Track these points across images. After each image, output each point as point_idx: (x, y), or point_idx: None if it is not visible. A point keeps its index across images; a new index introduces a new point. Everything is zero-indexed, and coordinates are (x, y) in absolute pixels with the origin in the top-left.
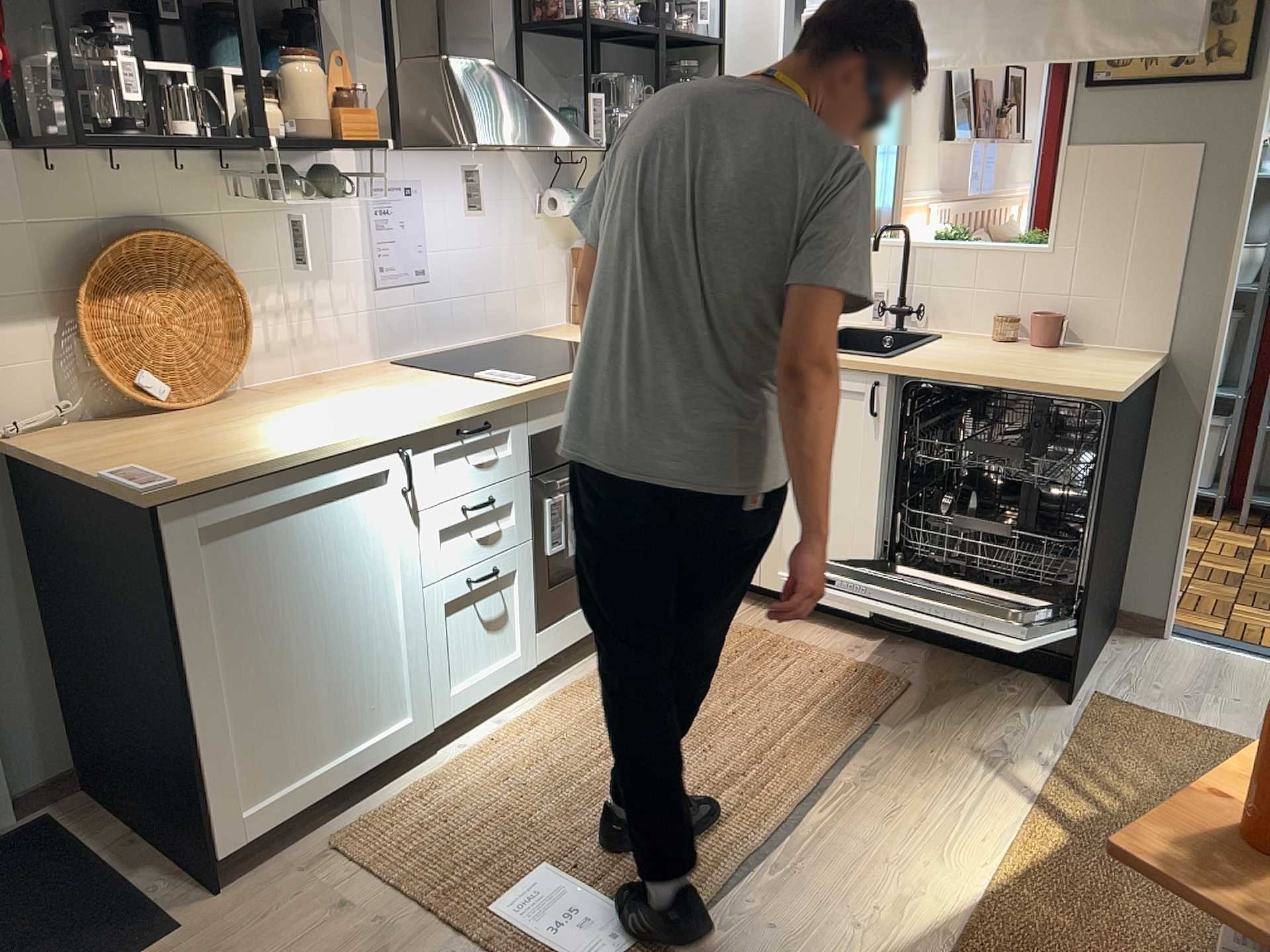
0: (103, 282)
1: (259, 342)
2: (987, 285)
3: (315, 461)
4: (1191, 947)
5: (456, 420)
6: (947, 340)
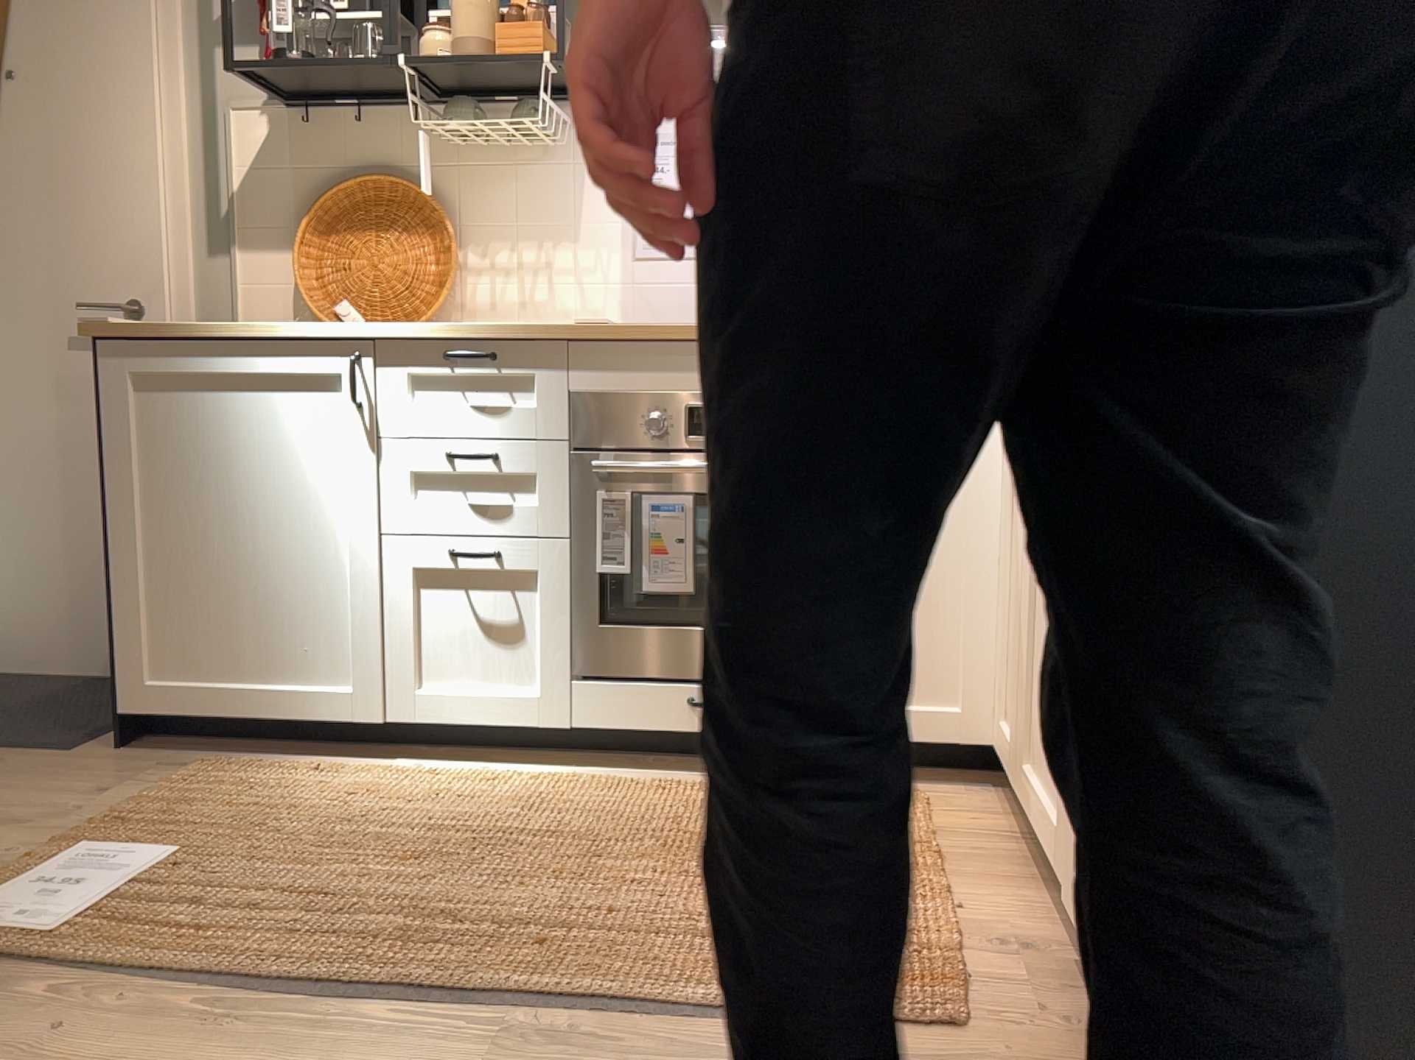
0: (333, 219)
1: (481, 298)
2: None
3: (255, 341)
4: None
5: (441, 339)
6: None
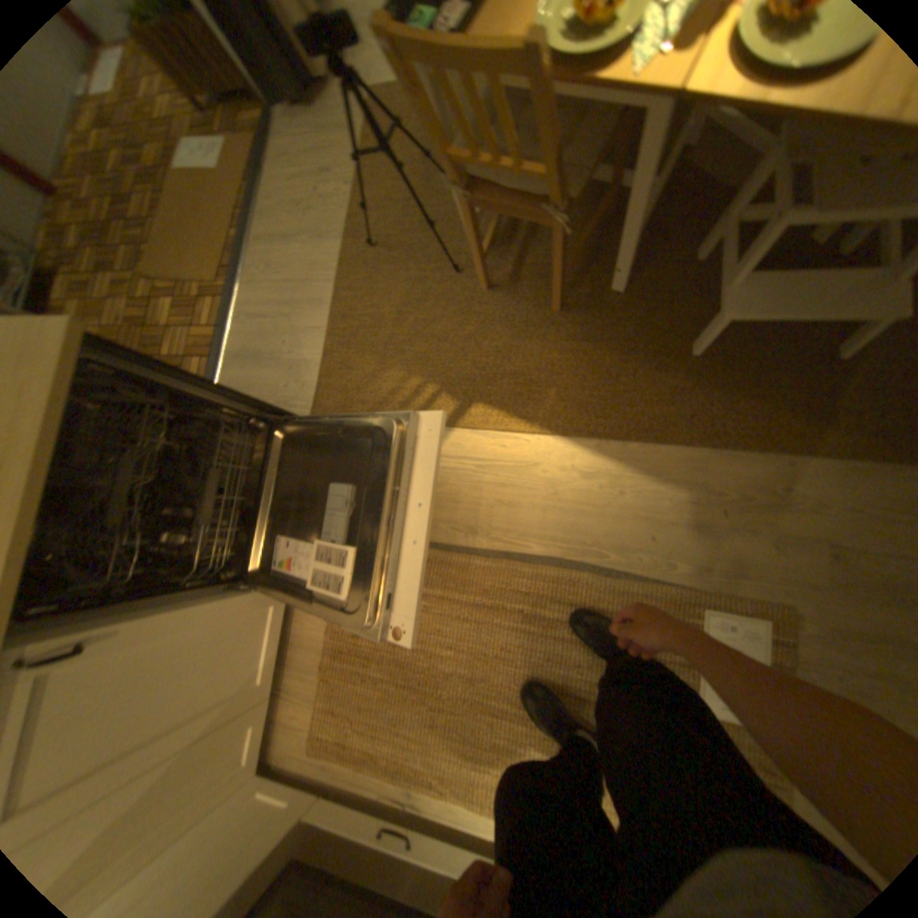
0: None
1: None
2: None
3: None
4: (538, 340)
5: None
6: None
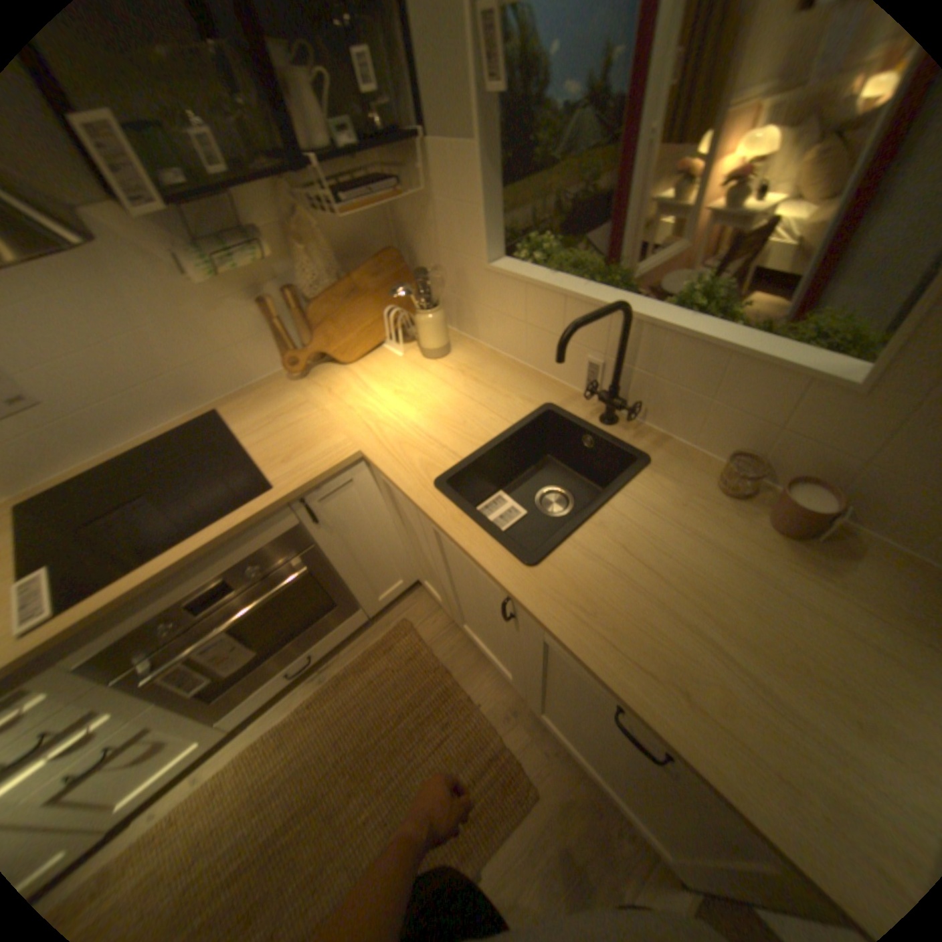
0: None
1: None
2: (730, 402)
3: None
4: None
5: None
6: (650, 474)
